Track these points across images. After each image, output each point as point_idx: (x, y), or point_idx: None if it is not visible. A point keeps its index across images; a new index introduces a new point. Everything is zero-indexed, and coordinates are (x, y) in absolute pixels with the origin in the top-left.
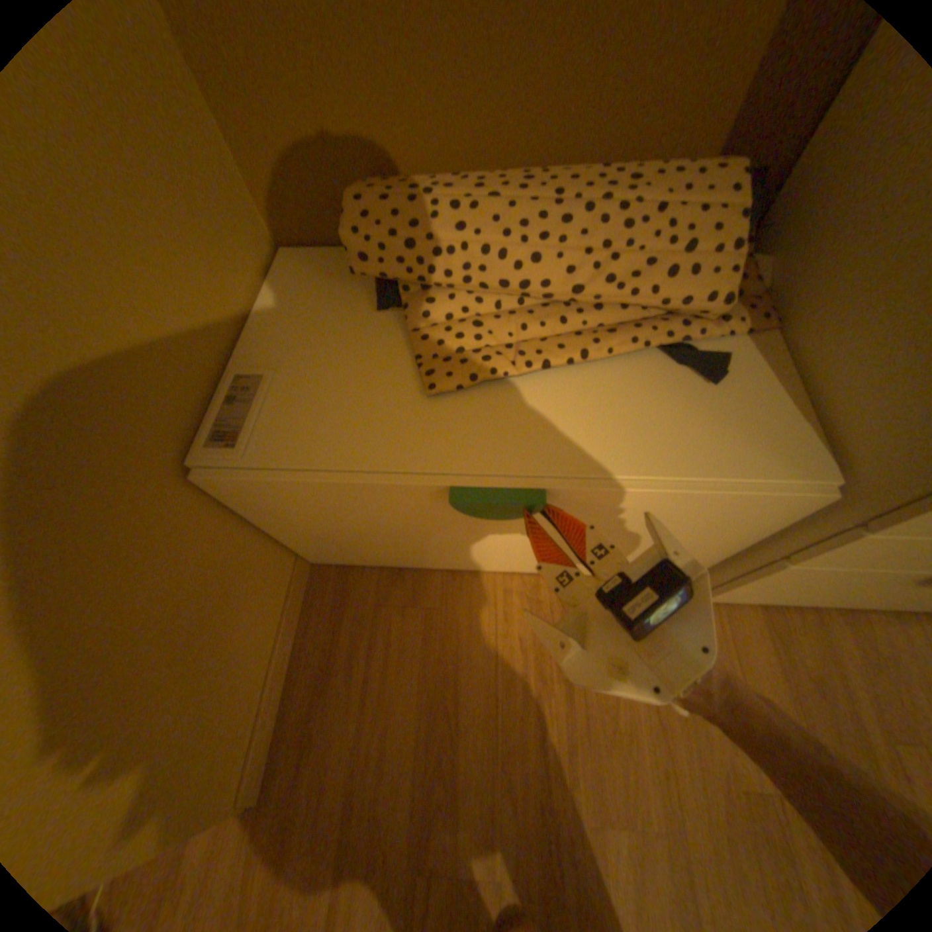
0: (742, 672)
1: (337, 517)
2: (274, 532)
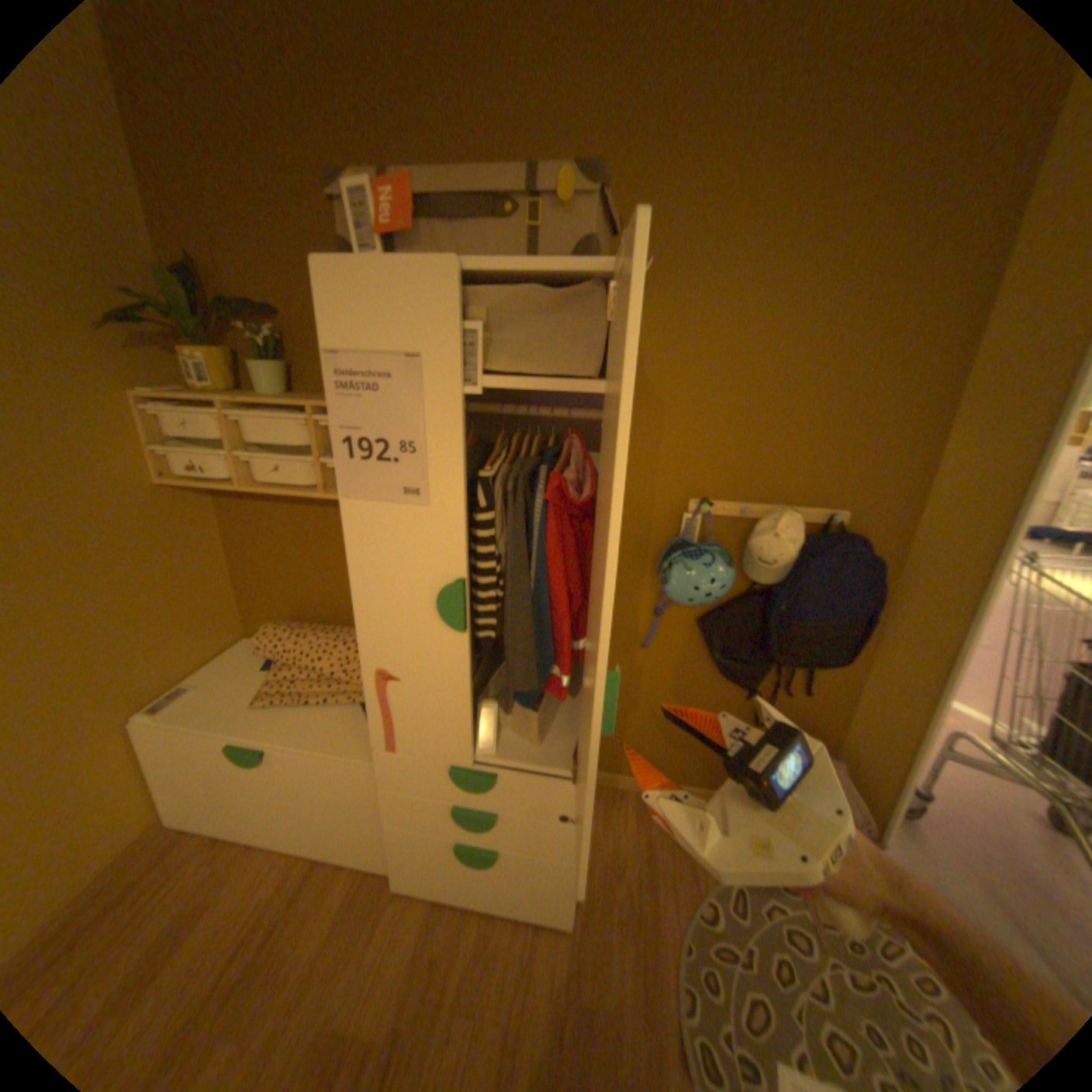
0: (387, 950)
1: (183, 769)
2: (152, 788)
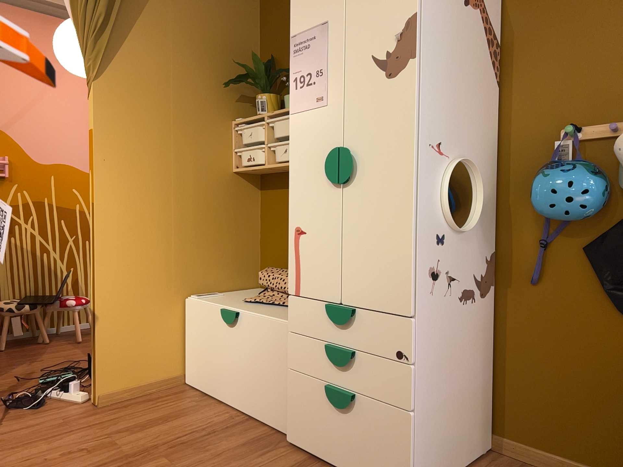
0: (268, 463)
1: (201, 331)
2: (186, 351)
